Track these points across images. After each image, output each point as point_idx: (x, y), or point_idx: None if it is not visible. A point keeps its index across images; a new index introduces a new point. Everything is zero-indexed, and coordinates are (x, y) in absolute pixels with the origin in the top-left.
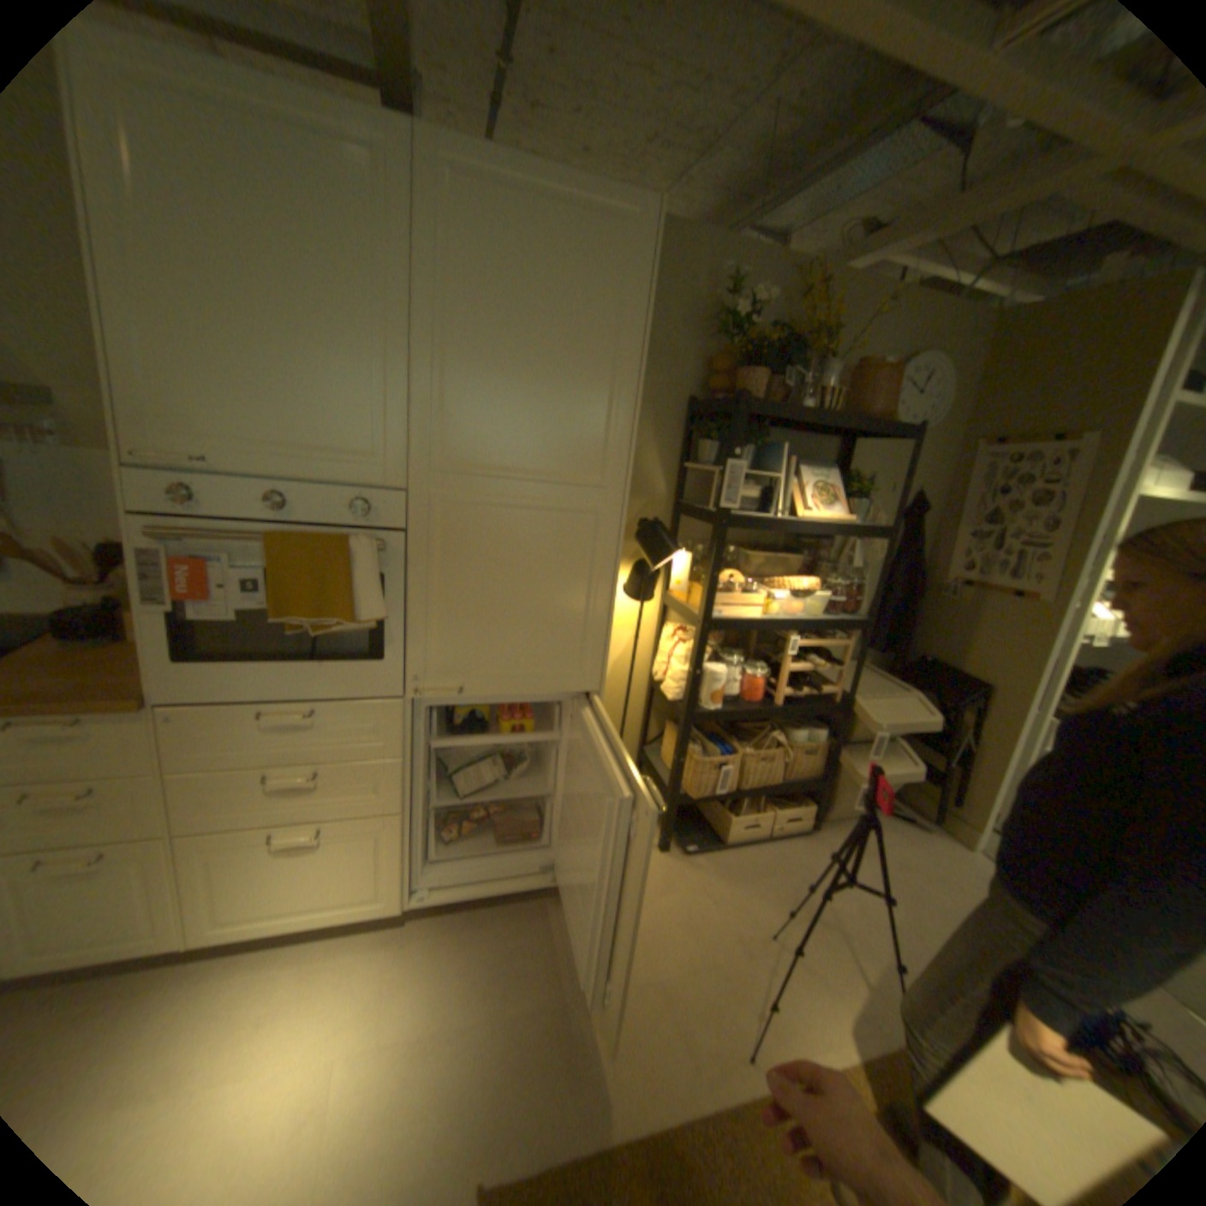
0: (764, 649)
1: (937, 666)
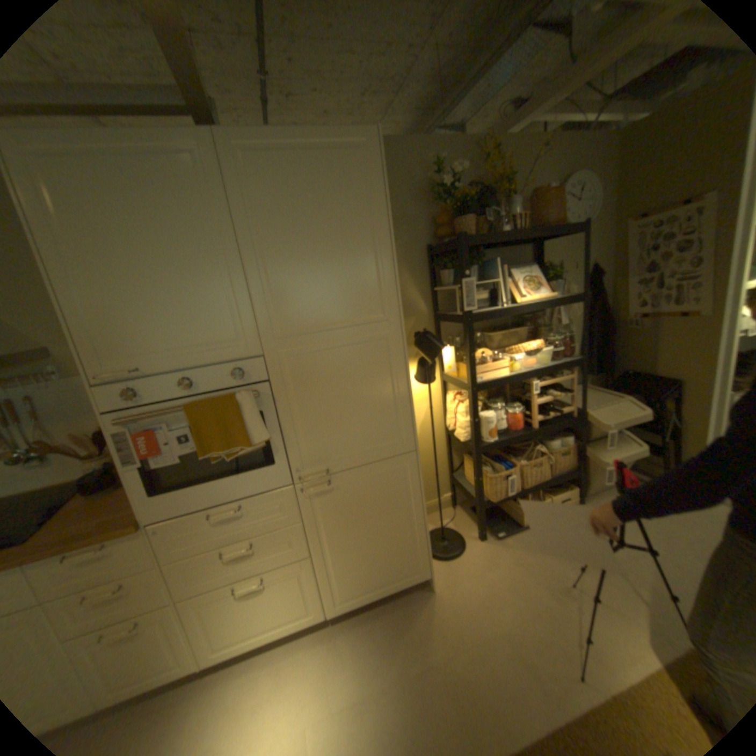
0: (516, 393)
1: (638, 375)
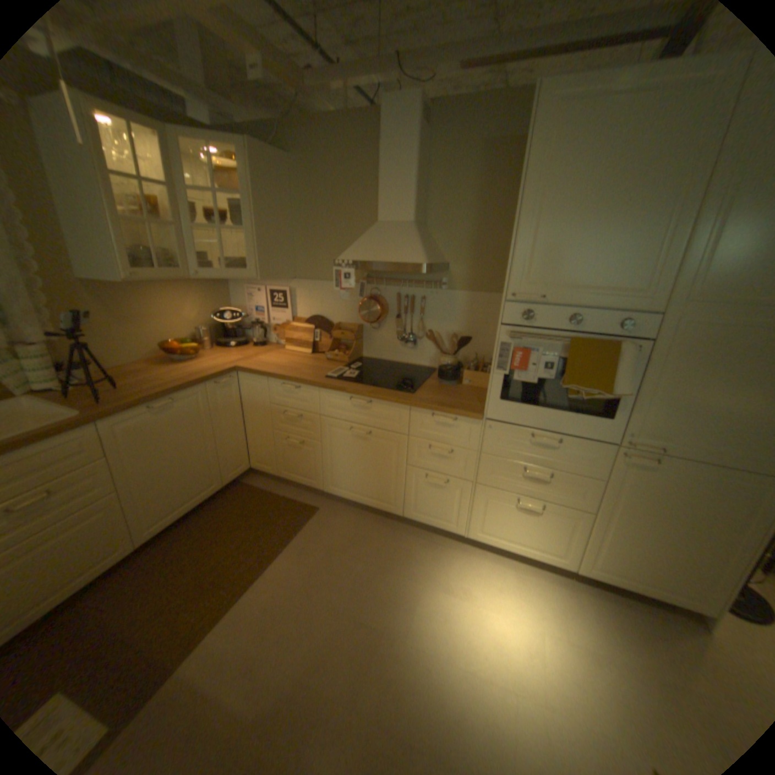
0: None
1: None
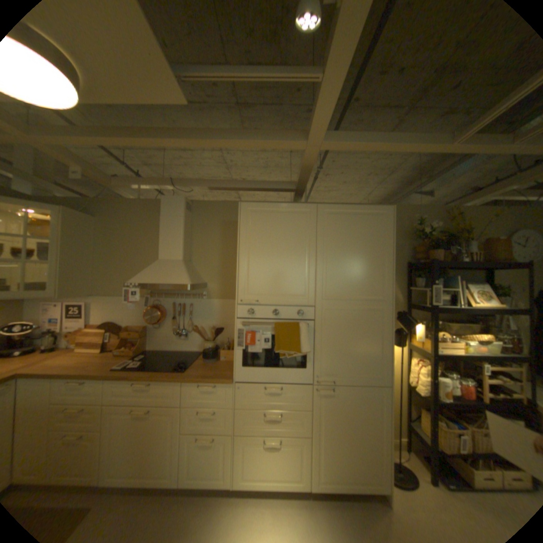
0: (469, 372)
1: None
